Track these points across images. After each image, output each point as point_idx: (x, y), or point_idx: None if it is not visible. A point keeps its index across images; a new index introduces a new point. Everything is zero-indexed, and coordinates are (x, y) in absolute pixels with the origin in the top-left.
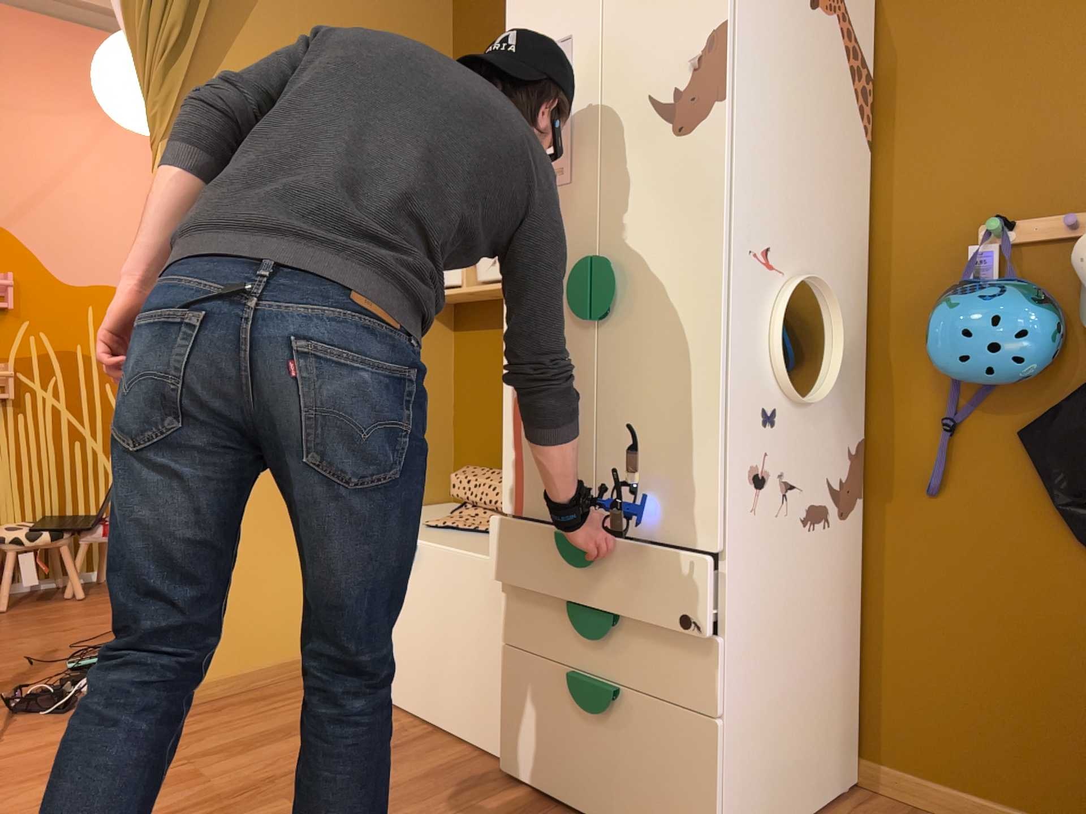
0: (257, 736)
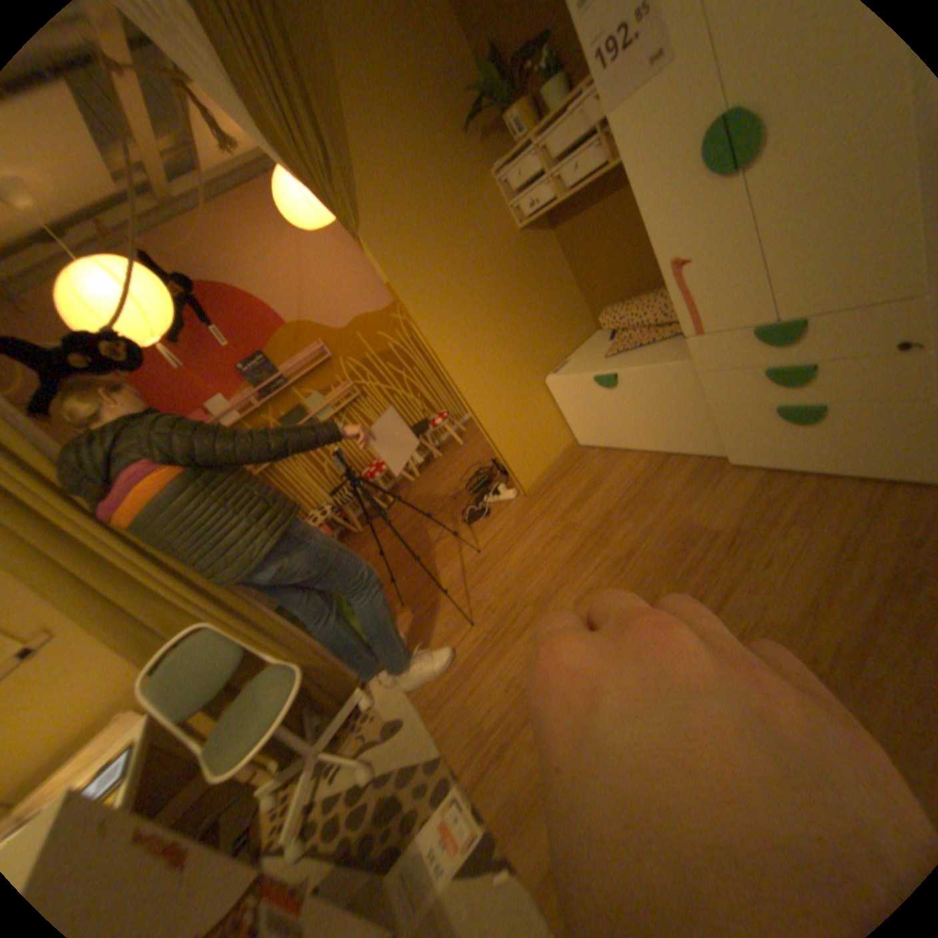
0: (582, 491)
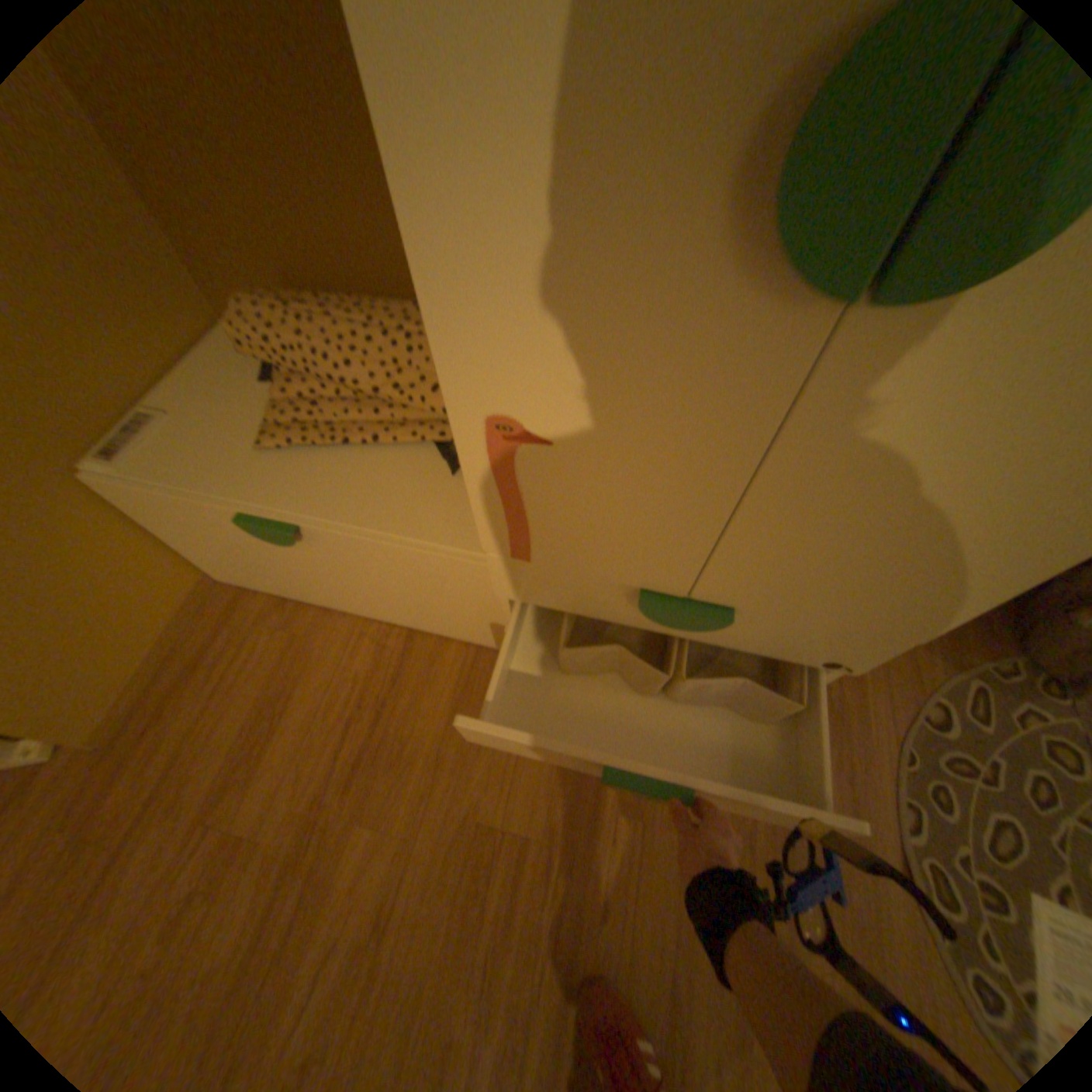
0: (245, 736)
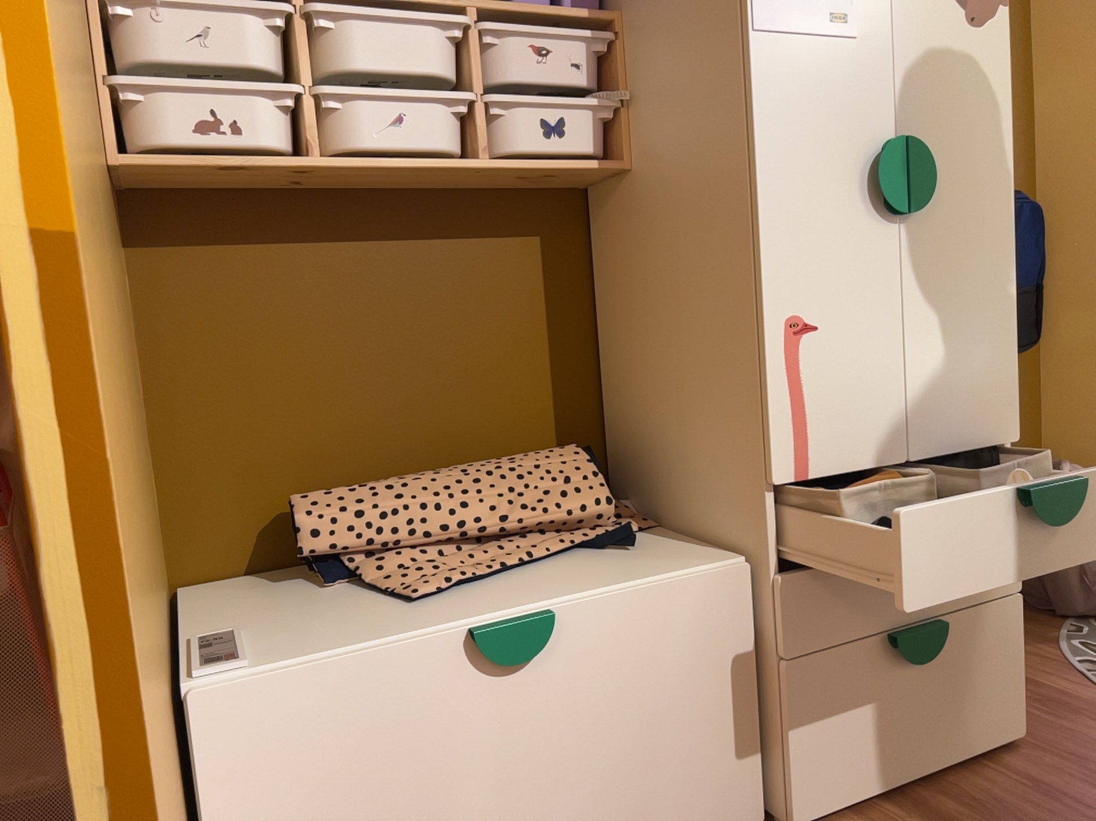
0: None
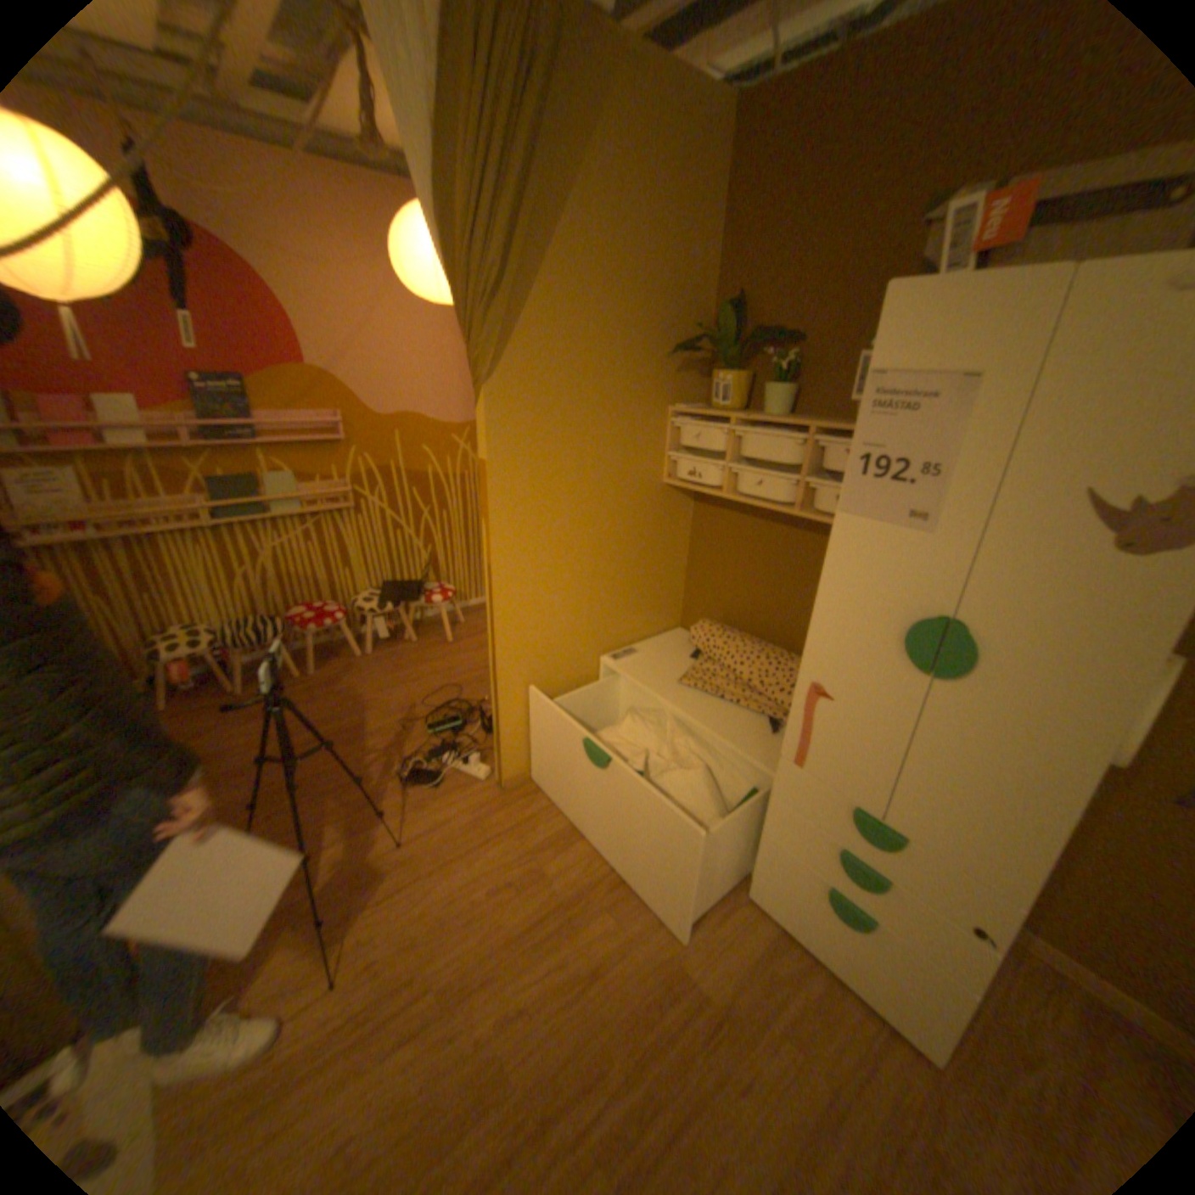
0: (571, 828)
